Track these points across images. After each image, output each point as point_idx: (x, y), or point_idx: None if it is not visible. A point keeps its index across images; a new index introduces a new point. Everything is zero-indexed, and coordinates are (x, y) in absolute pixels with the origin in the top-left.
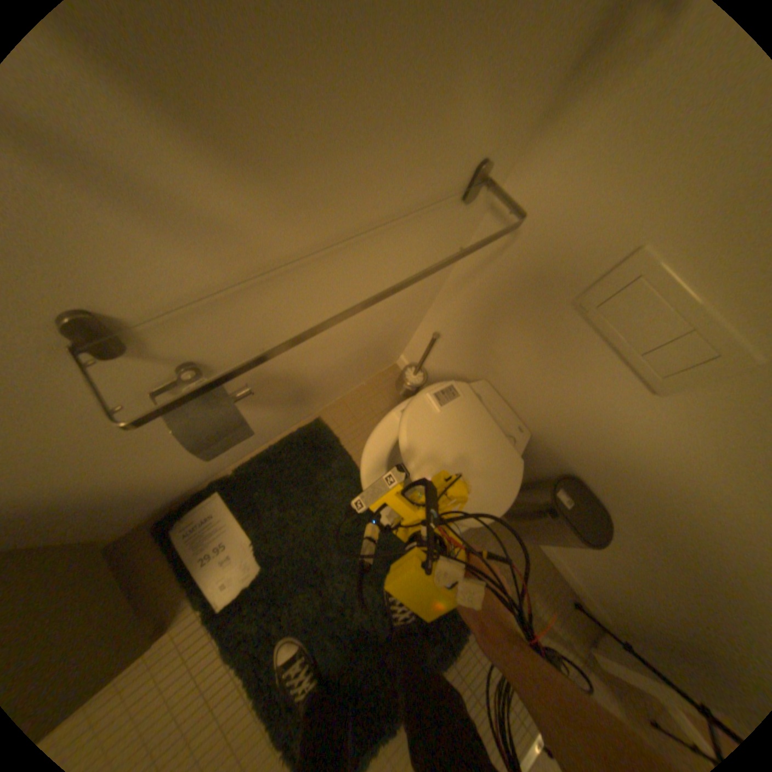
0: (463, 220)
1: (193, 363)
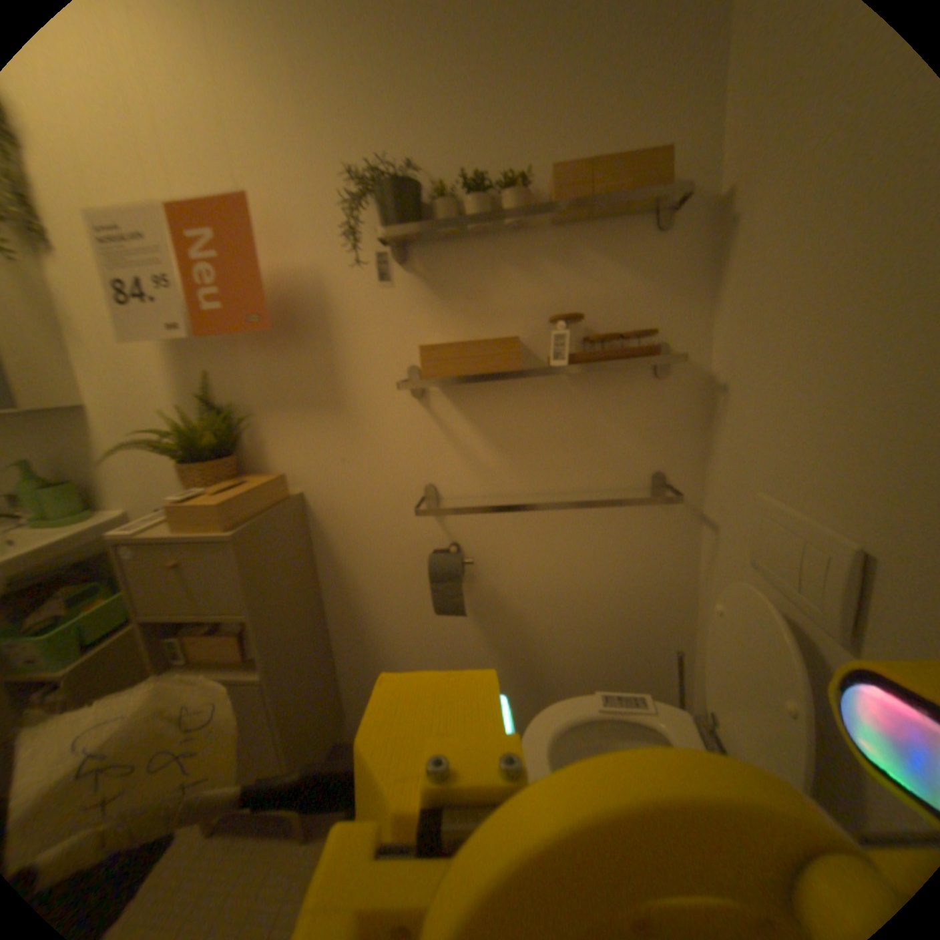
0: (673, 522)
1: (459, 546)
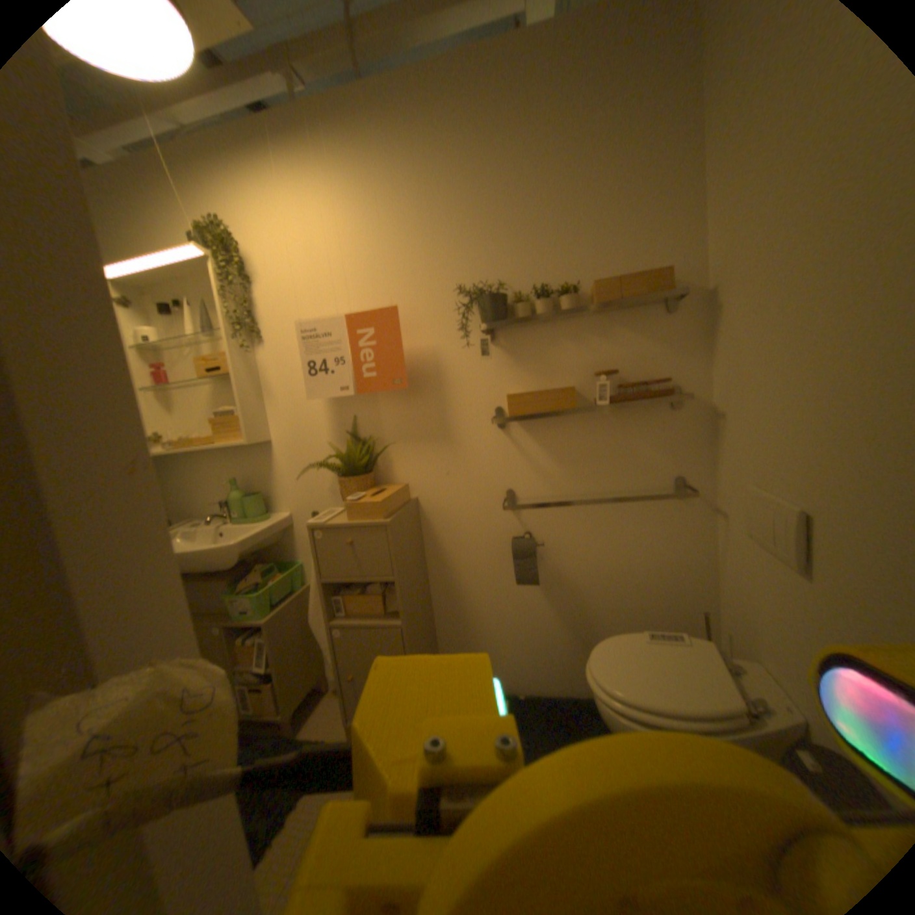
0: (695, 513)
1: (532, 533)
